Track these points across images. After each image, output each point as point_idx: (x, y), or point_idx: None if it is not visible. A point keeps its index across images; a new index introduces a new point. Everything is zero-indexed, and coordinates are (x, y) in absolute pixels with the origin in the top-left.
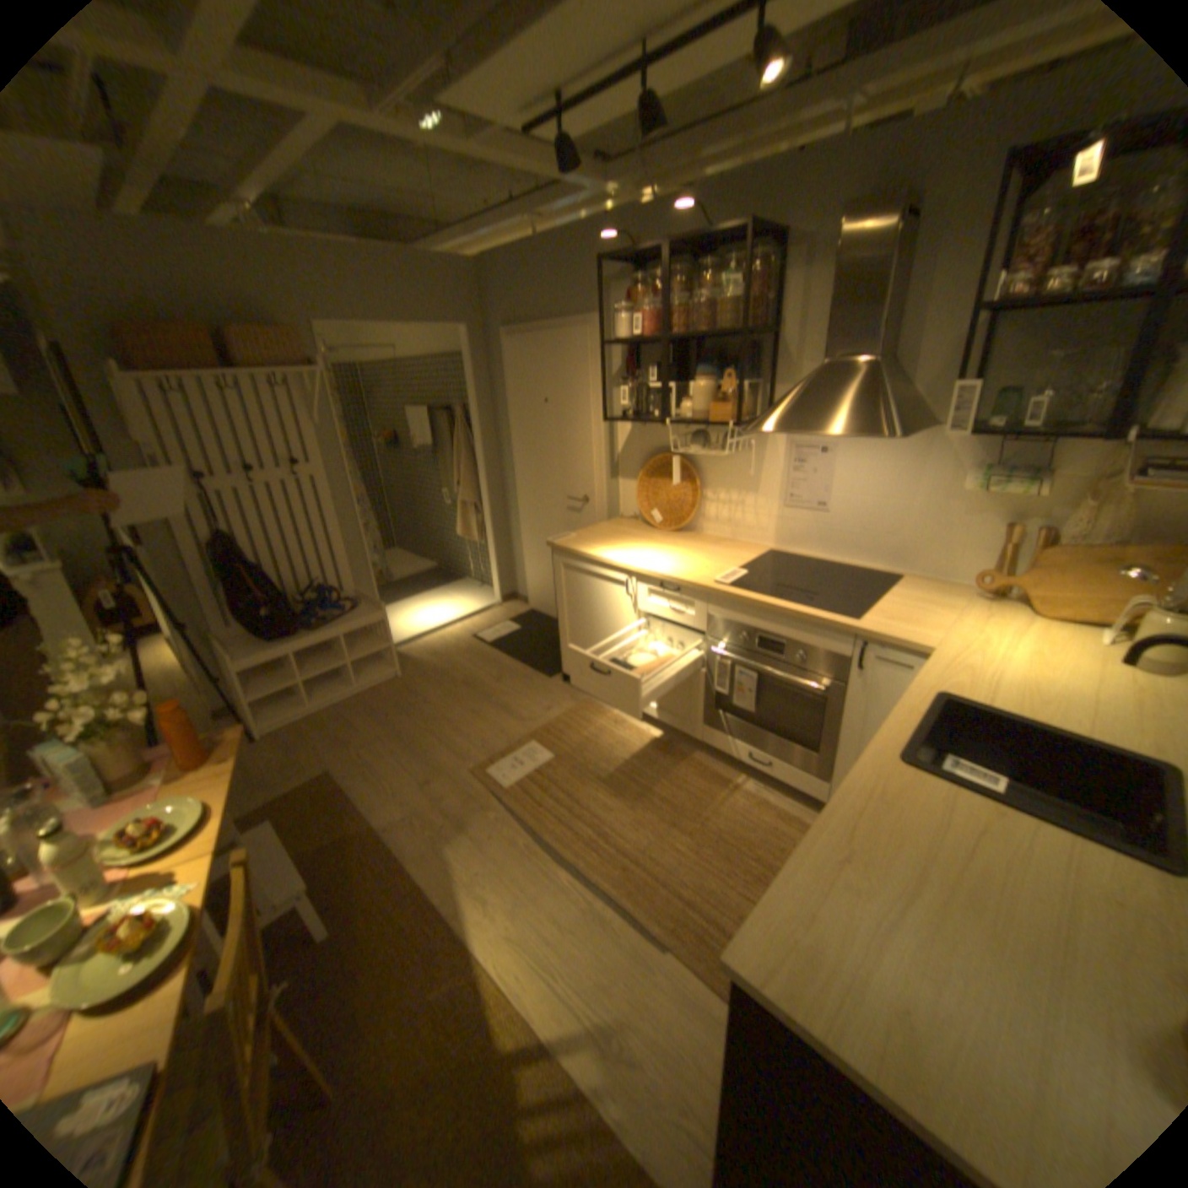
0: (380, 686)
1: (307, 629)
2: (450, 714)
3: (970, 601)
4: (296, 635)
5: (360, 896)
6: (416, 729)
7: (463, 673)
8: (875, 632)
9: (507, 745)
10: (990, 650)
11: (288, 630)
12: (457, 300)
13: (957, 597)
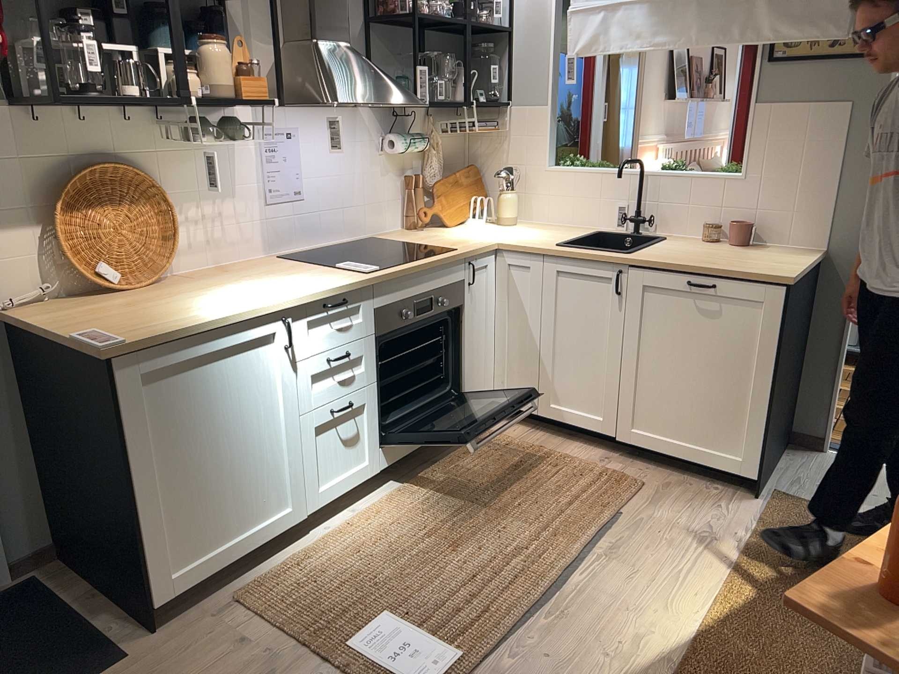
0: None
1: None
2: None
3: (422, 233)
4: None
5: None
6: None
7: None
8: (476, 248)
9: None
10: (497, 236)
11: None
12: None
13: (413, 233)
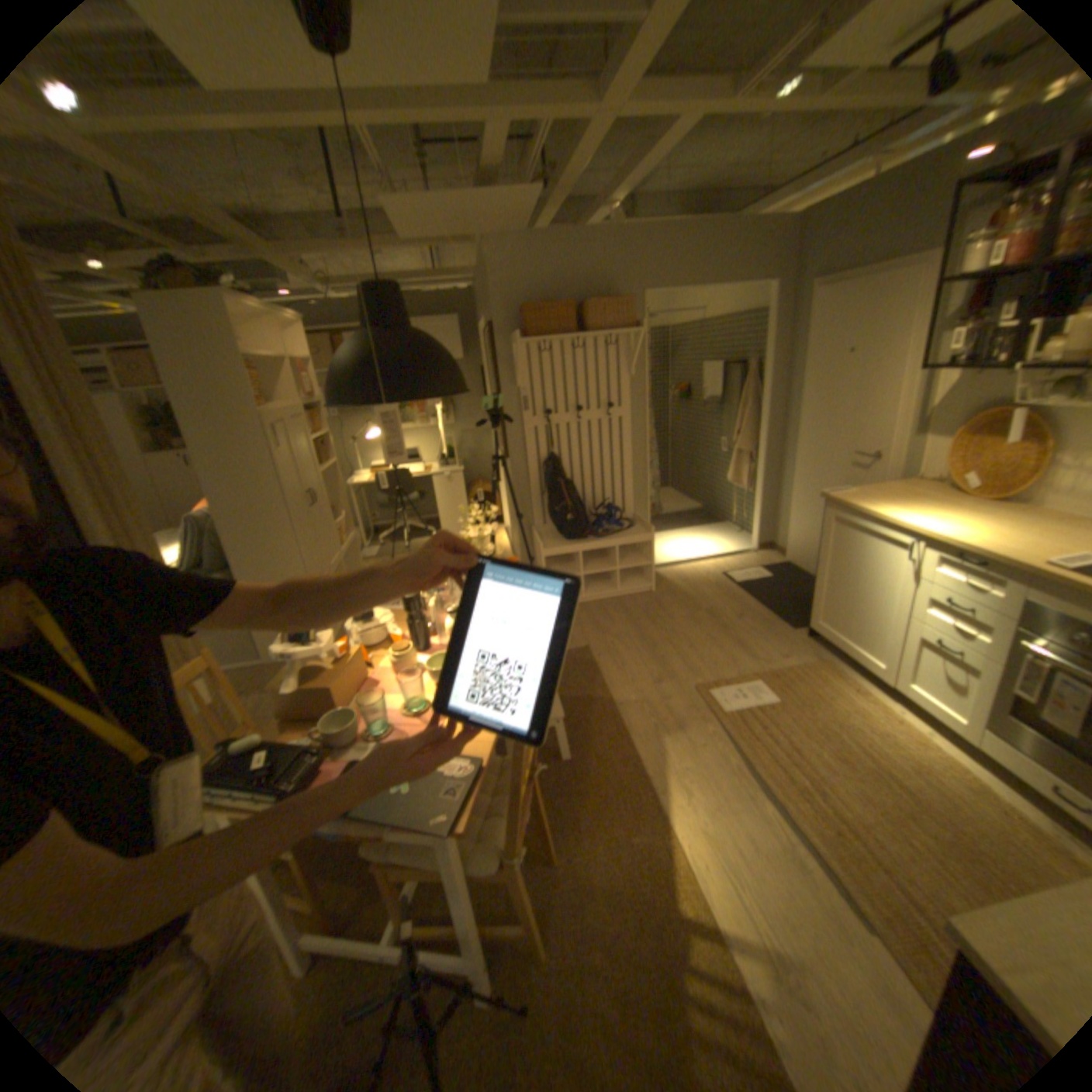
0: (636, 597)
1: (593, 538)
2: (689, 634)
3: None
4: (585, 541)
5: (595, 745)
6: (658, 638)
7: (707, 604)
8: None
9: (737, 677)
10: None
11: (580, 536)
12: (773, 258)
13: None
